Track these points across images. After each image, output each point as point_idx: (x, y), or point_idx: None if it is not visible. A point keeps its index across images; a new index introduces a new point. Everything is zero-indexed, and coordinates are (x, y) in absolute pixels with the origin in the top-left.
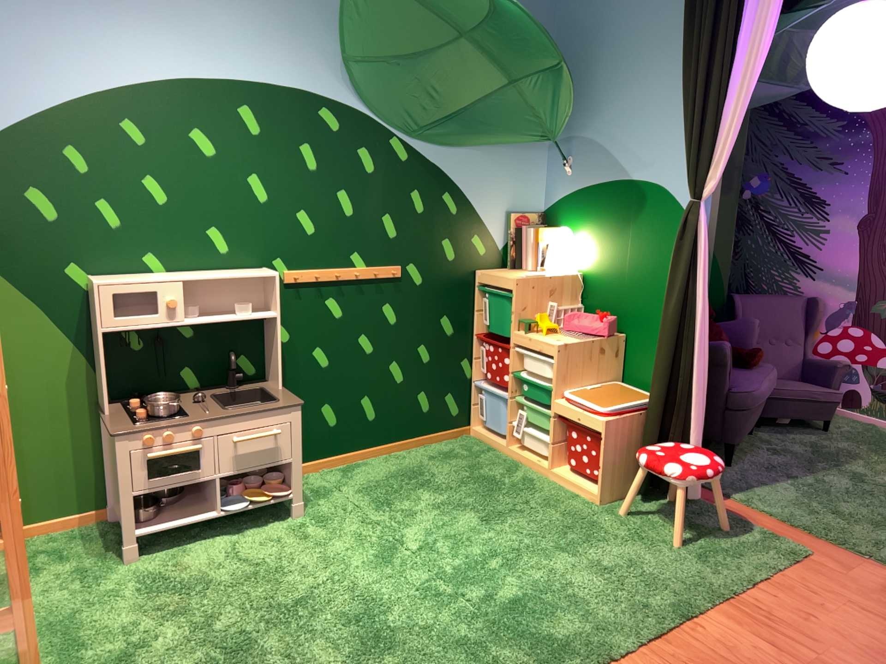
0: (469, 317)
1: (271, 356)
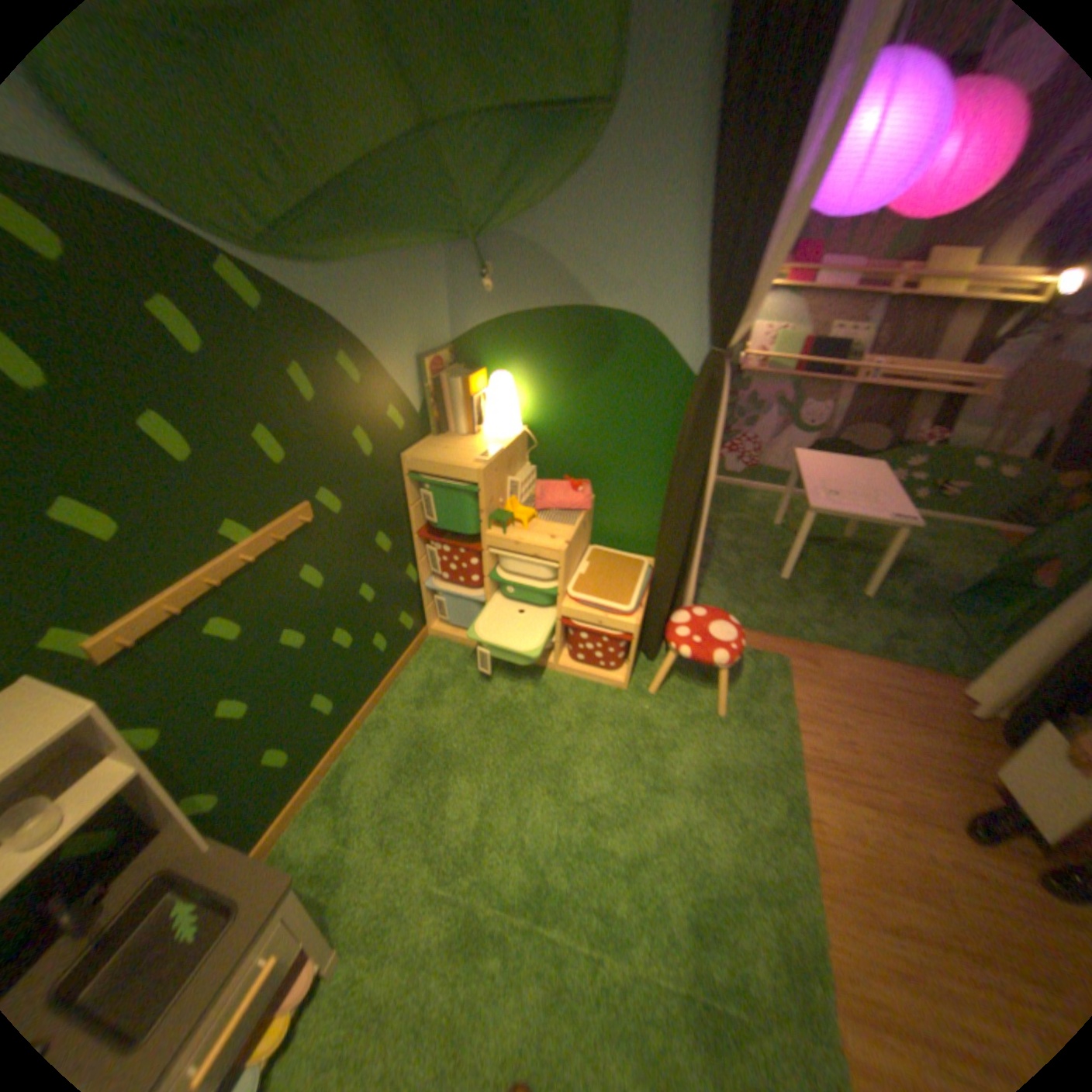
0: (402, 518)
1: (152, 806)
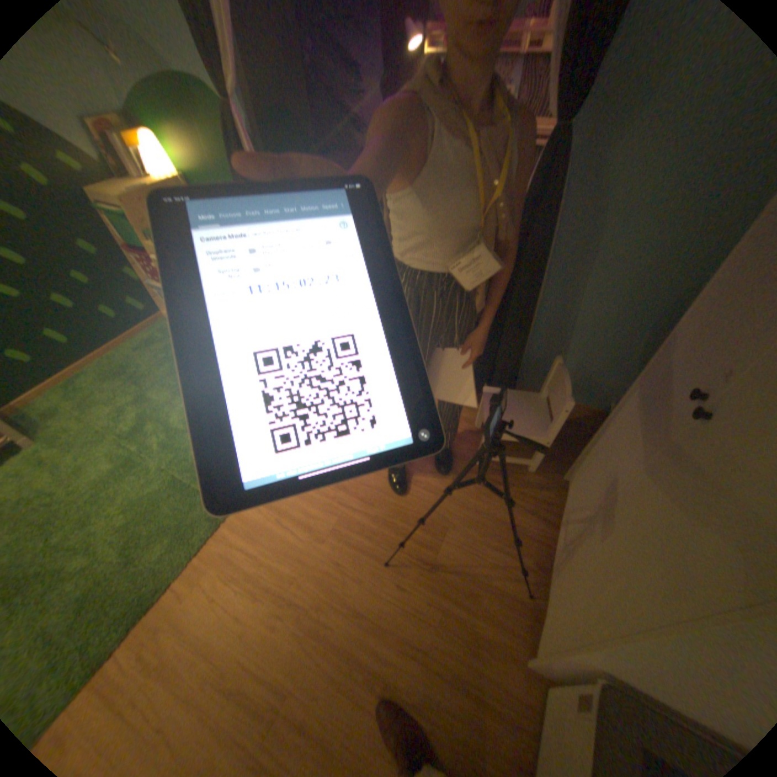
0: (104, 235)
1: None
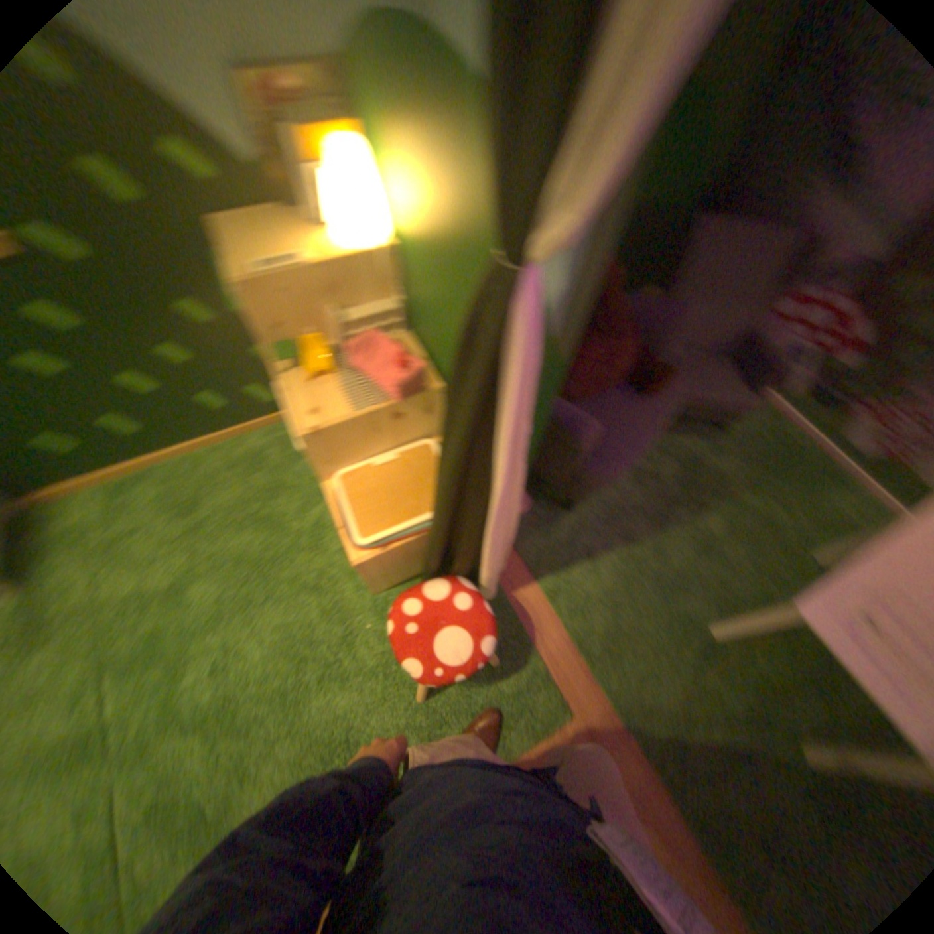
0: (229, 296)
1: None
